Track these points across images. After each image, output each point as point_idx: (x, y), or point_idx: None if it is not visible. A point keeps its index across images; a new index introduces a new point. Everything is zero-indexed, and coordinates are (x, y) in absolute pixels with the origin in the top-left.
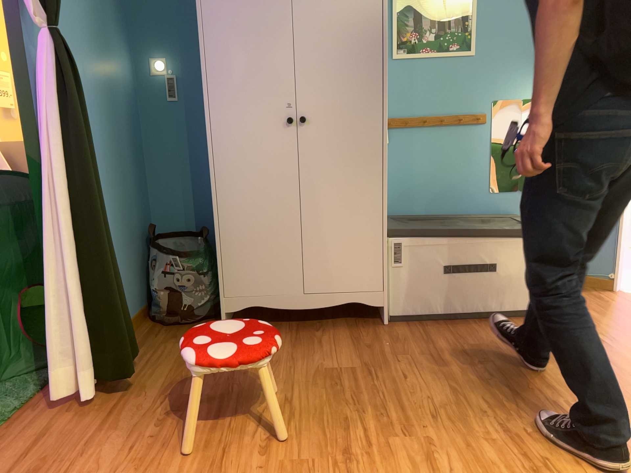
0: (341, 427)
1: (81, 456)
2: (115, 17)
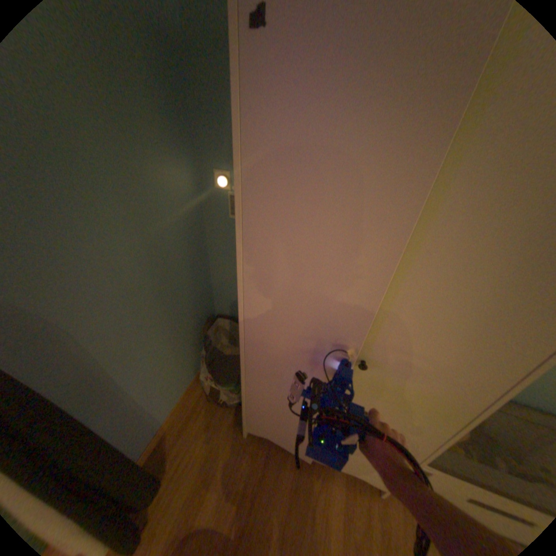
0: None
1: None
2: (160, 124)
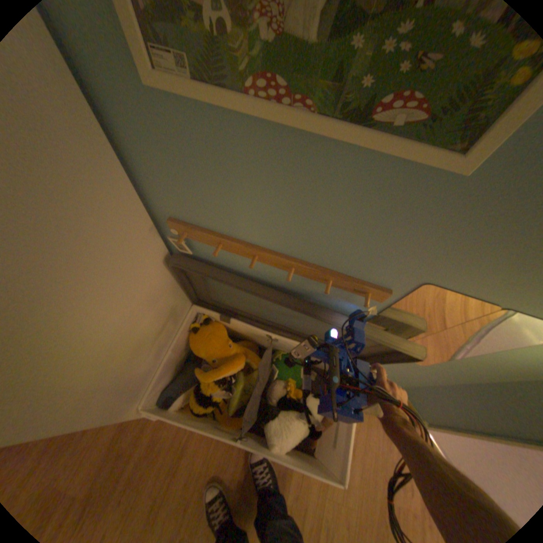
0: None
1: None
2: None
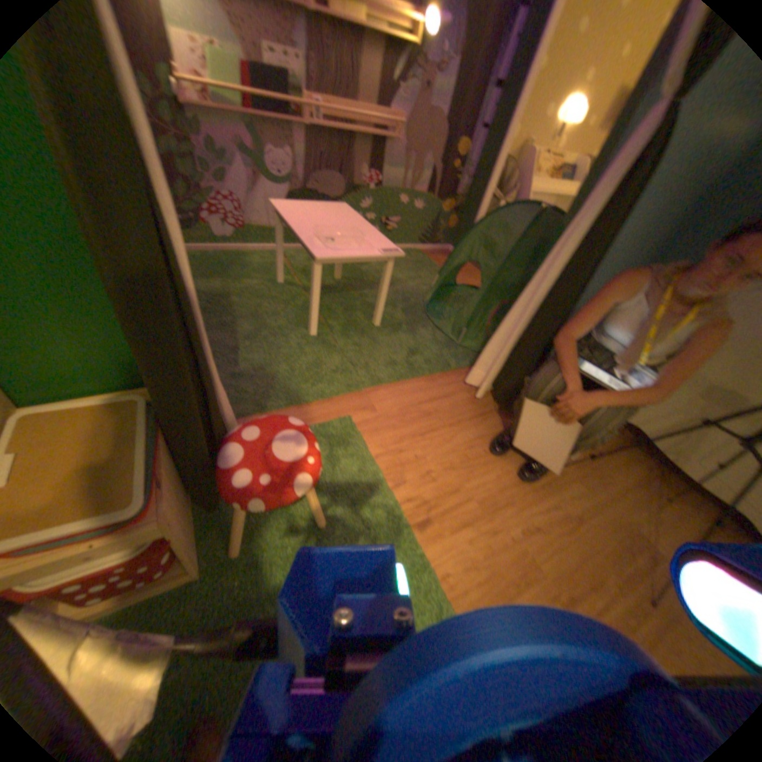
0: (595, 588)
1: (448, 431)
2: None
